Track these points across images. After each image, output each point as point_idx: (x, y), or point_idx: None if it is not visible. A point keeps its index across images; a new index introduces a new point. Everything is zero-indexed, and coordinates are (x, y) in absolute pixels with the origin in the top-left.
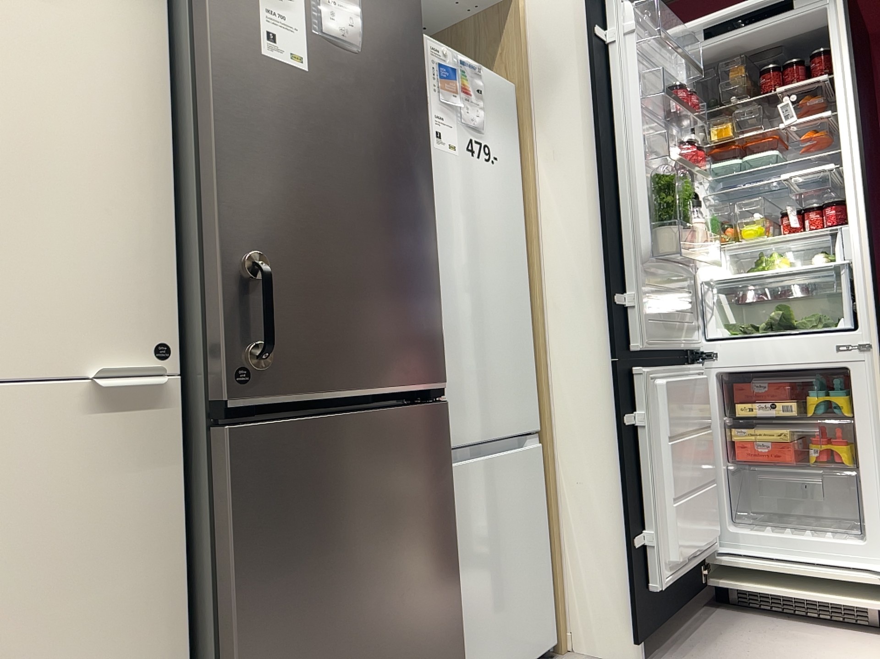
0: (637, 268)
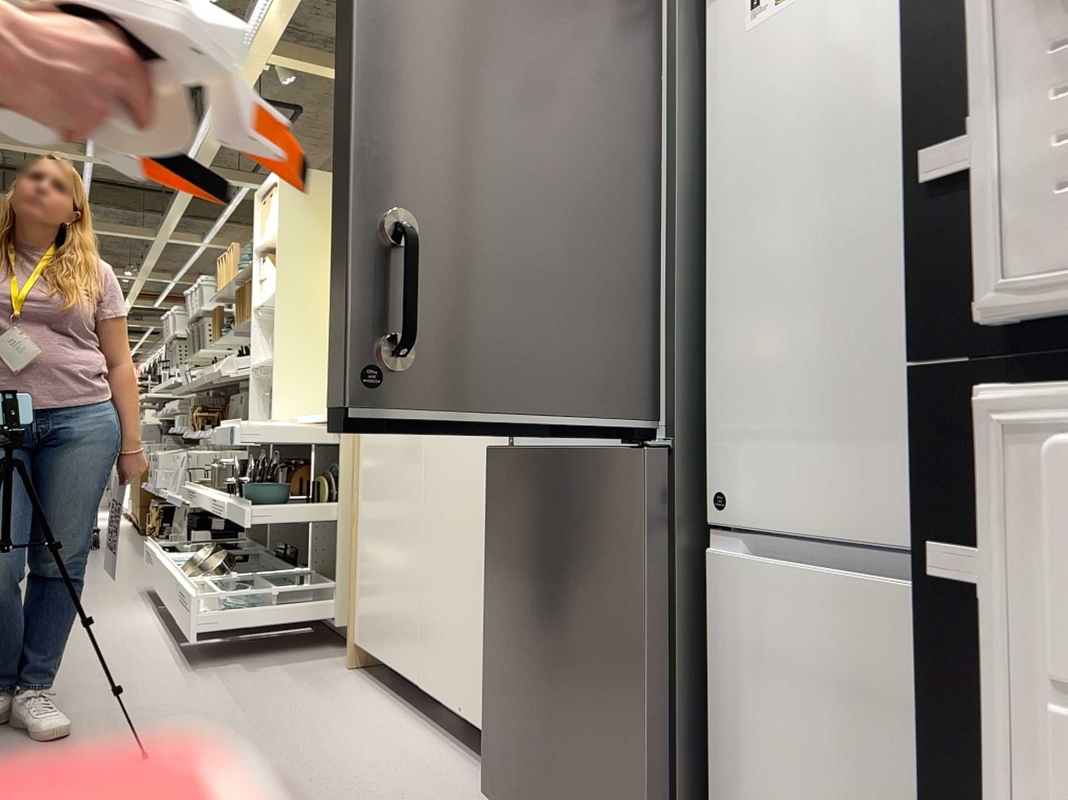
0: (1011, 13)
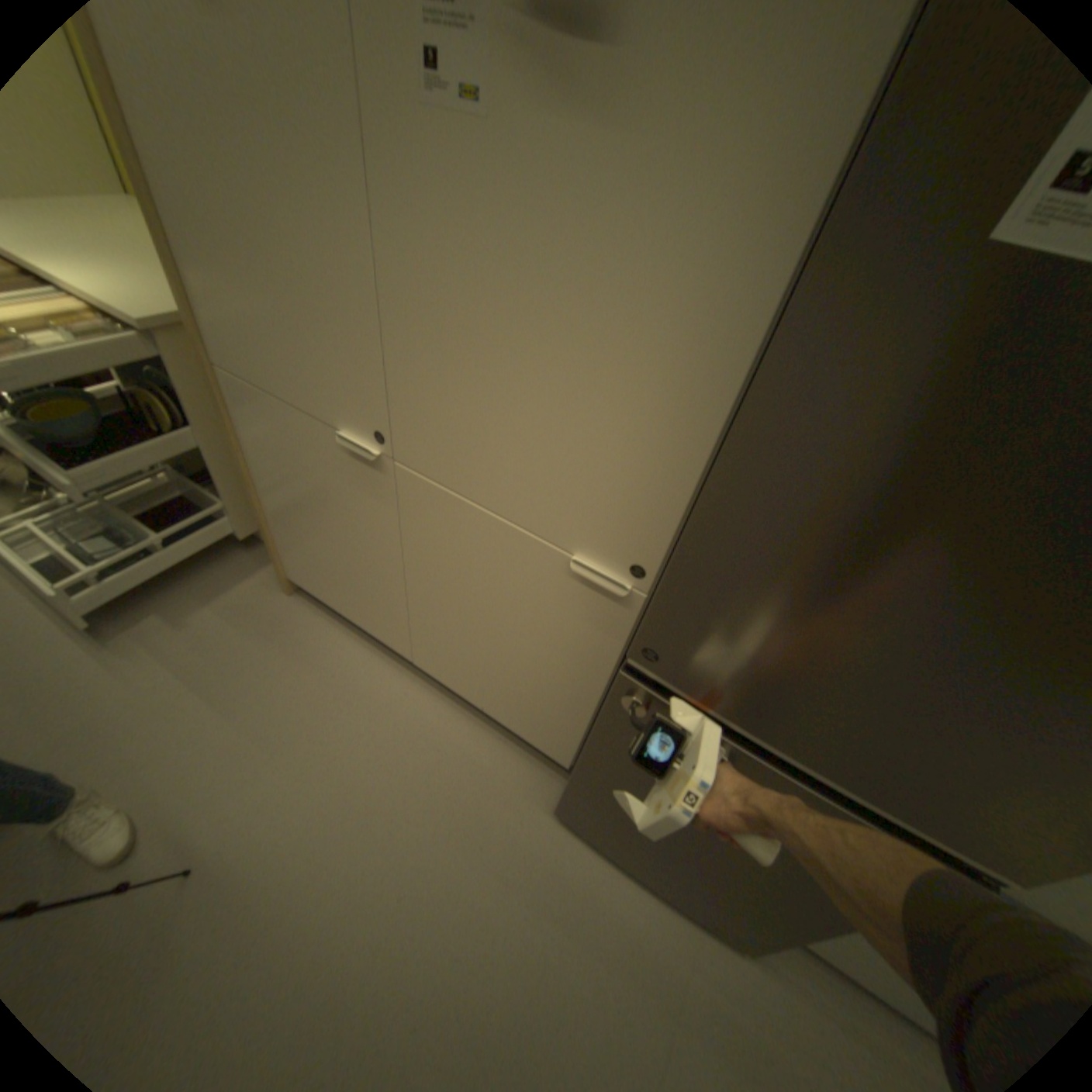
0: None
